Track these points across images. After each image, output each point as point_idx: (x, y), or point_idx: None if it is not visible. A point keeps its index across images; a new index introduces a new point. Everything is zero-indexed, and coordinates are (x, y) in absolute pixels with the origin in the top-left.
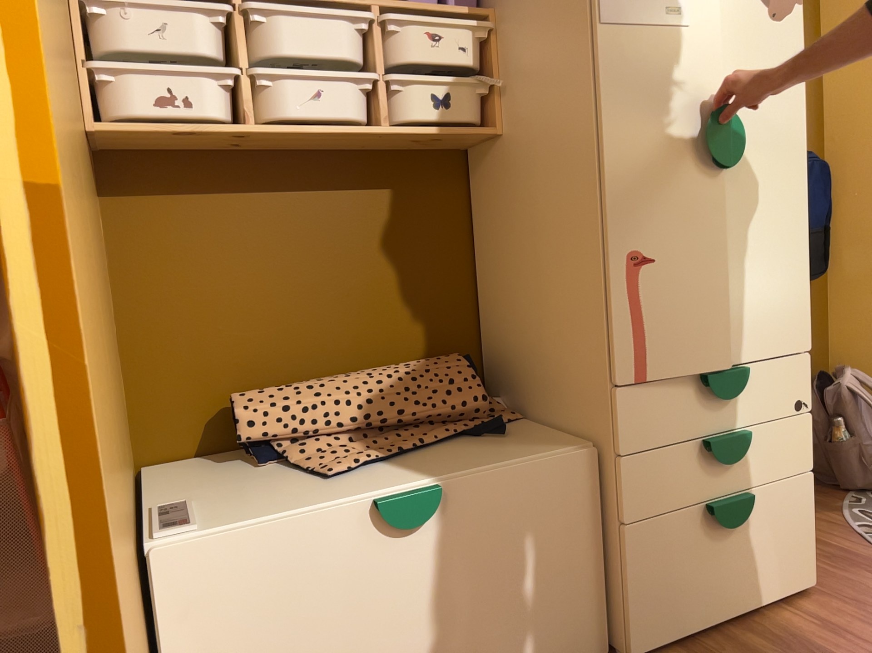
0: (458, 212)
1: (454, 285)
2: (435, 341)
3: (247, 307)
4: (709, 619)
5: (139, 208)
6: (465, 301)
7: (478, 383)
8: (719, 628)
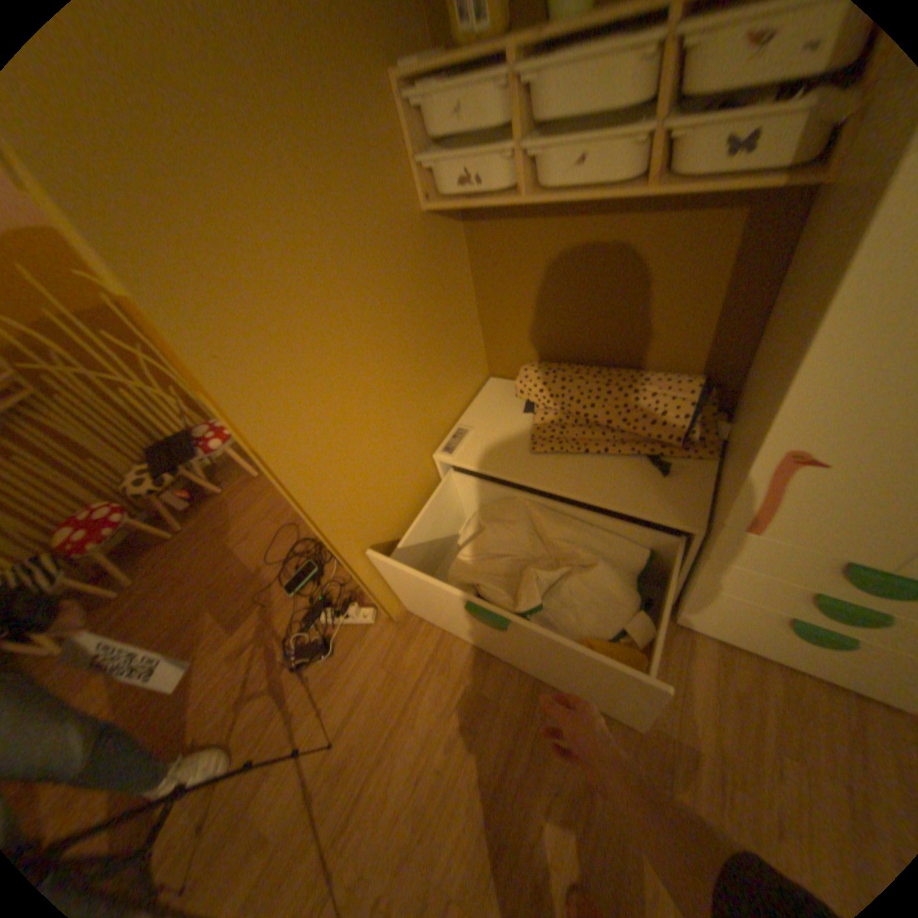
0: (775, 241)
1: (736, 315)
2: (696, 357)
3: (547, 305)
4: (755, 650)
5: (482, 231)
6: (744, 332)
7: (692, 418)
8: (764, 658)
